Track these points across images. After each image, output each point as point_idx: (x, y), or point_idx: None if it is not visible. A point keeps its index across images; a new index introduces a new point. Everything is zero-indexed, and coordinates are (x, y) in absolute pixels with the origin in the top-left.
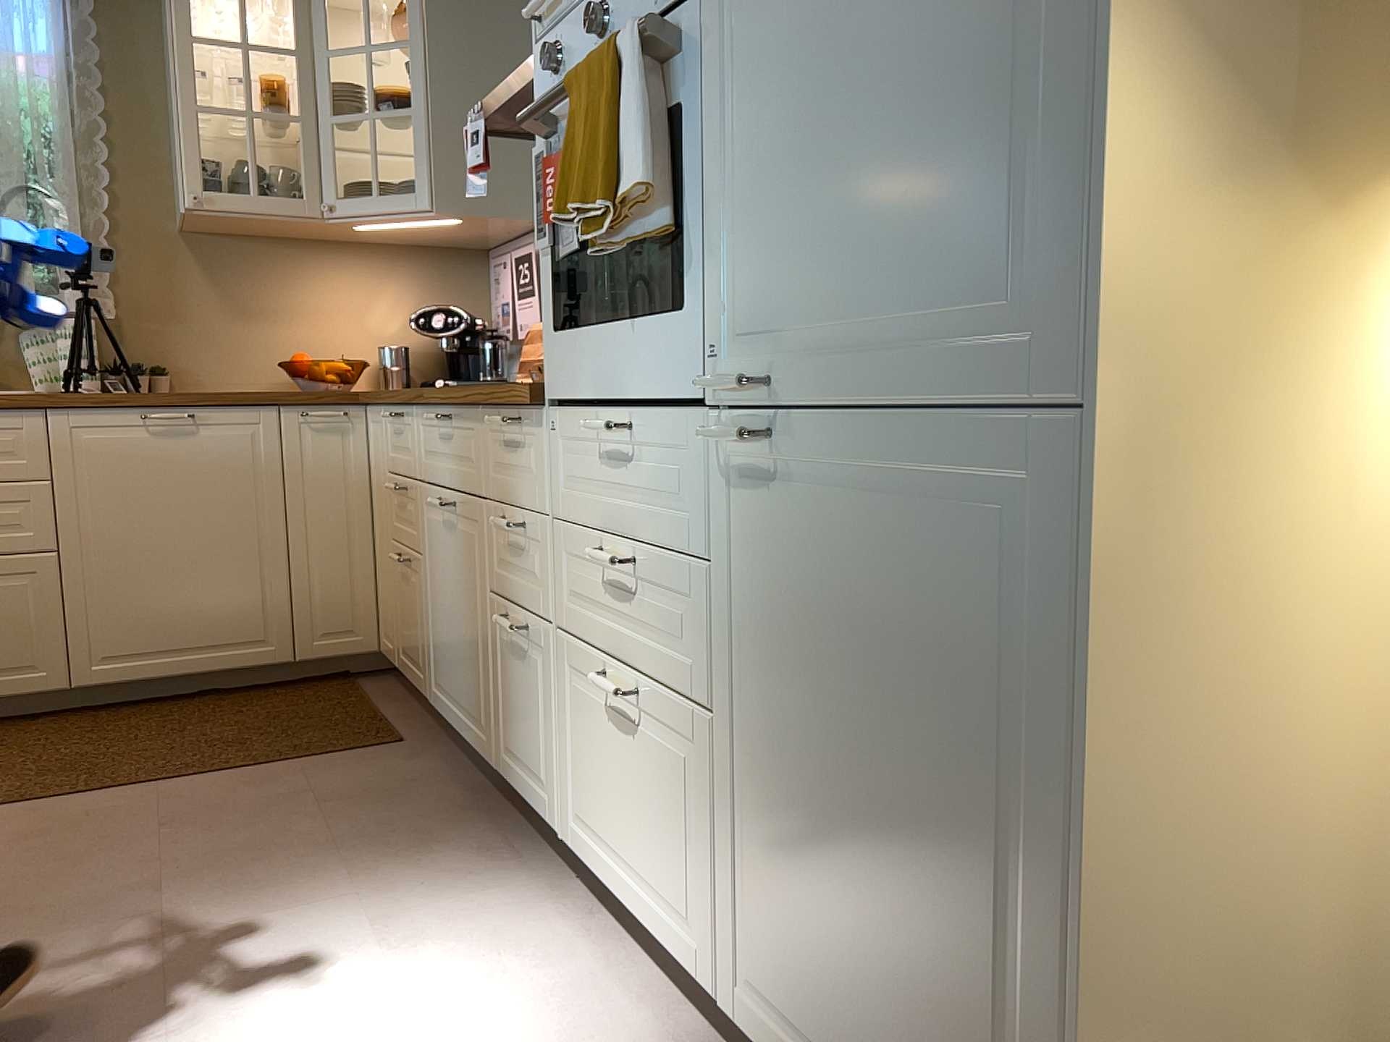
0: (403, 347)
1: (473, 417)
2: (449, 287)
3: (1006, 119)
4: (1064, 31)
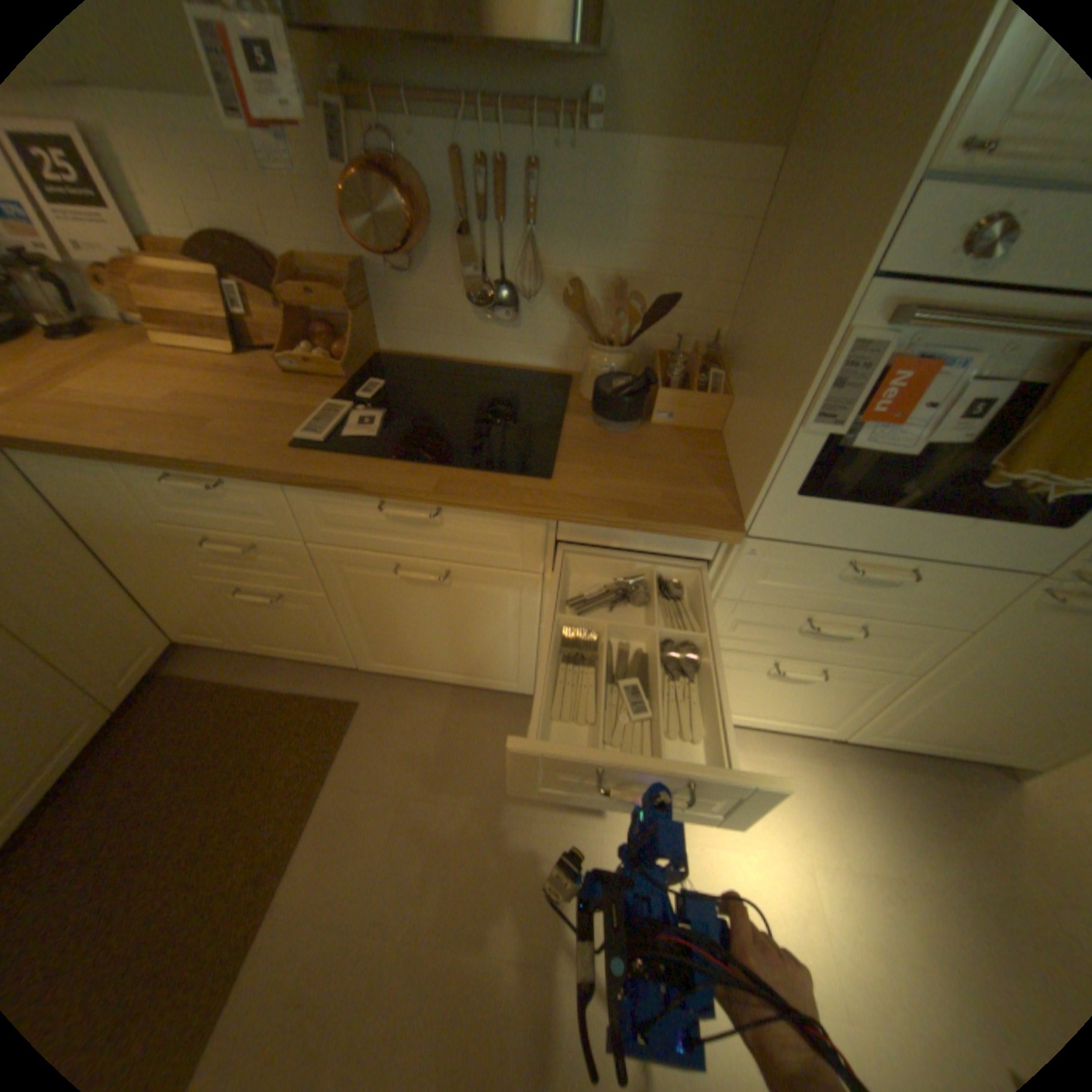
0: None
1: (520, 519)
2: None
3: None
4: None
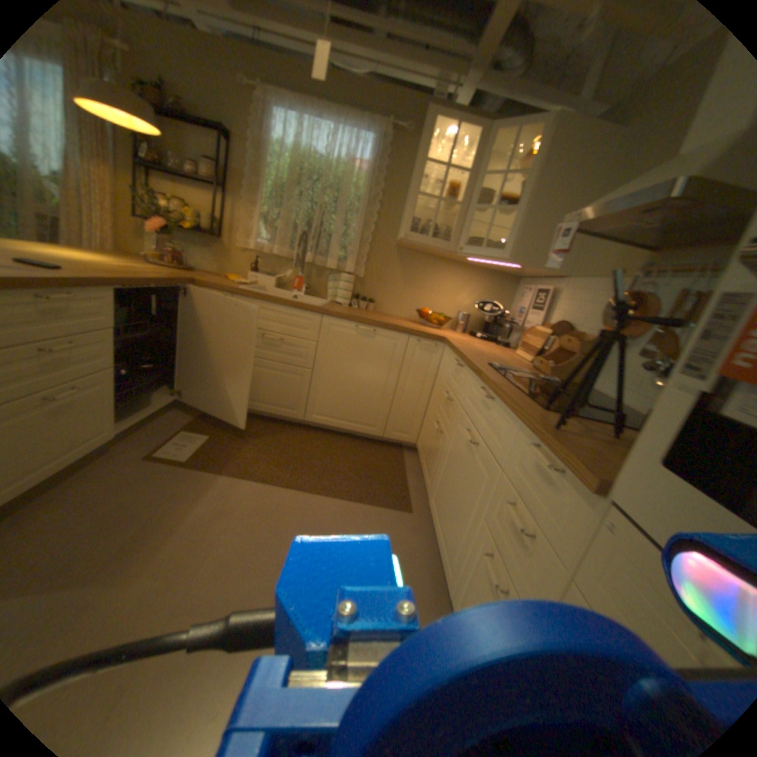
0: (468, 314)
1: (513, 419)
2: (497, 292)
3: None
4: None
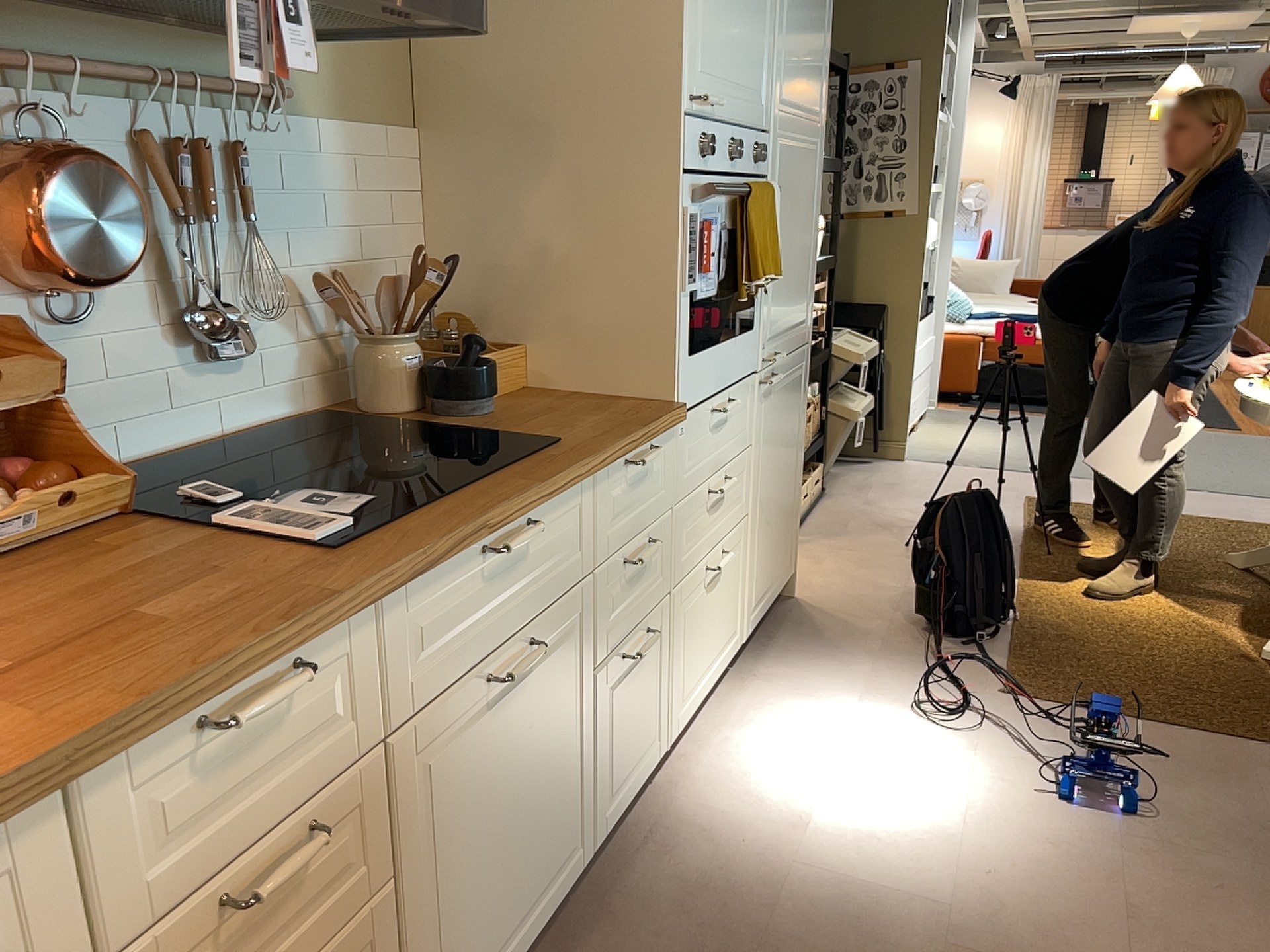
0: None
1: (579, 490)
2: None
3: (805, 273)
4: (809, 255)
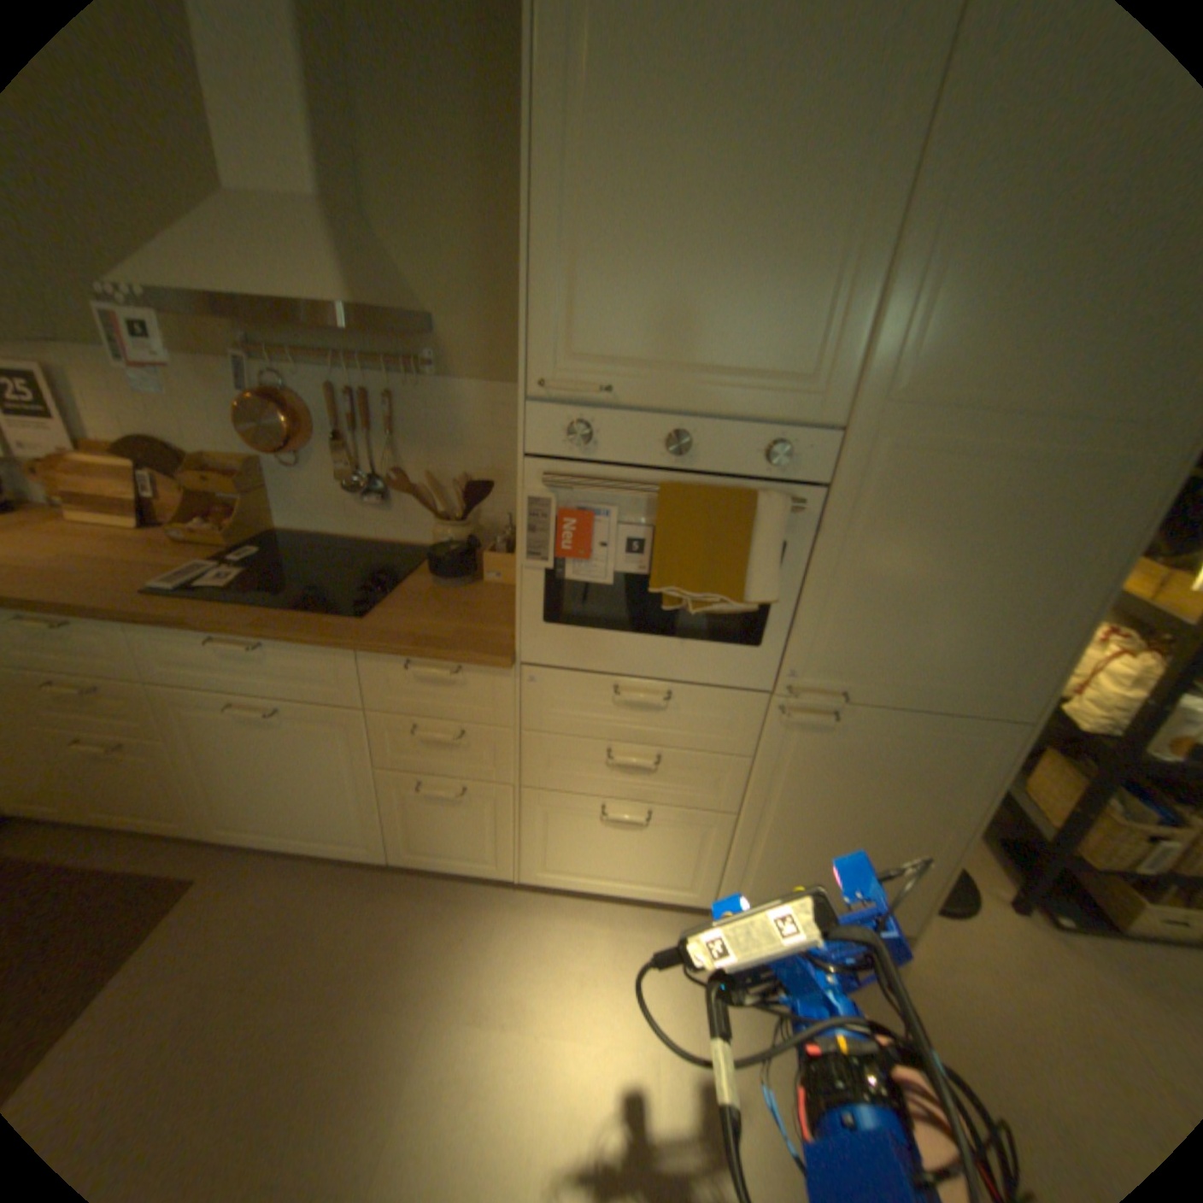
0: None
1: (330, 653)
2: None
3: (1027, 632)
4: (1065, 613)
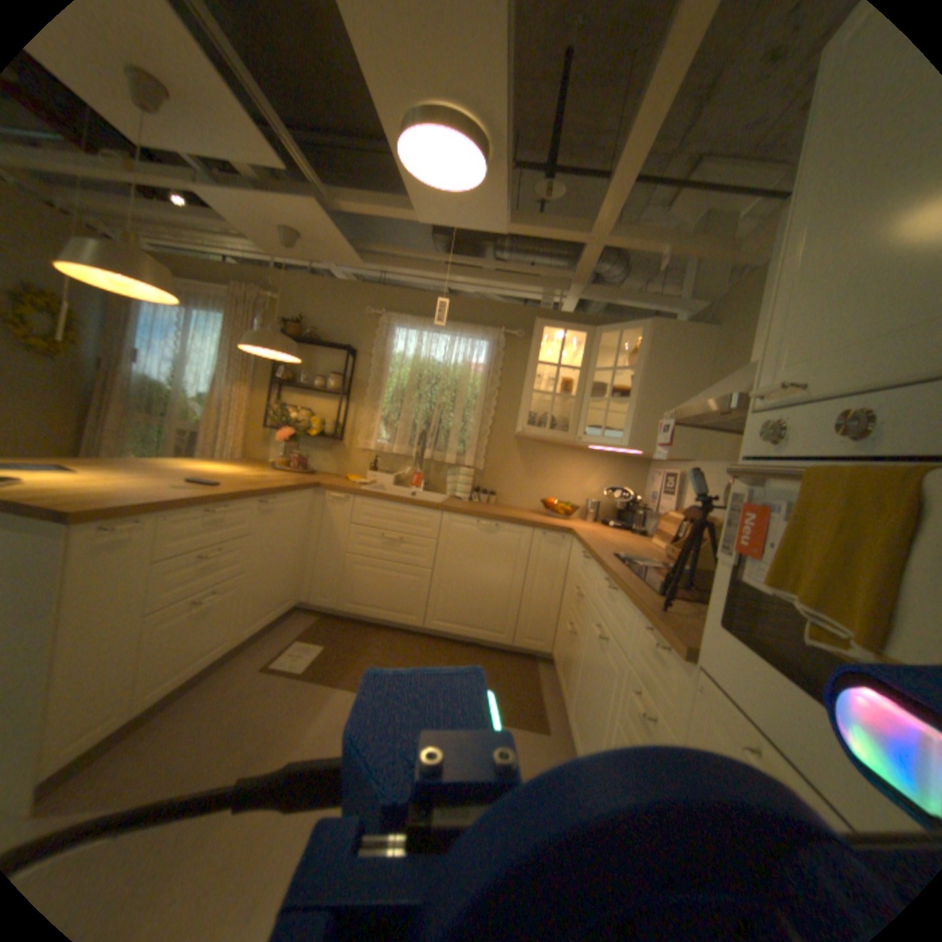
0: (598, 501)
1: (632, 607)
2: (626, 476)
3: None
4: None
